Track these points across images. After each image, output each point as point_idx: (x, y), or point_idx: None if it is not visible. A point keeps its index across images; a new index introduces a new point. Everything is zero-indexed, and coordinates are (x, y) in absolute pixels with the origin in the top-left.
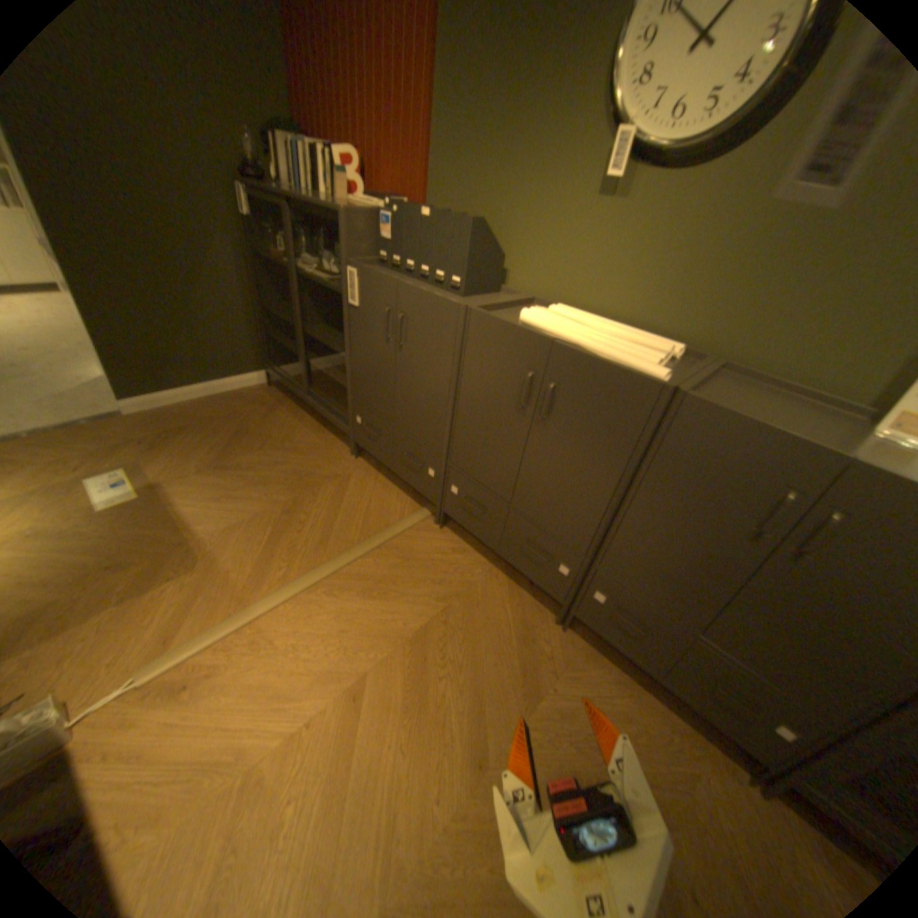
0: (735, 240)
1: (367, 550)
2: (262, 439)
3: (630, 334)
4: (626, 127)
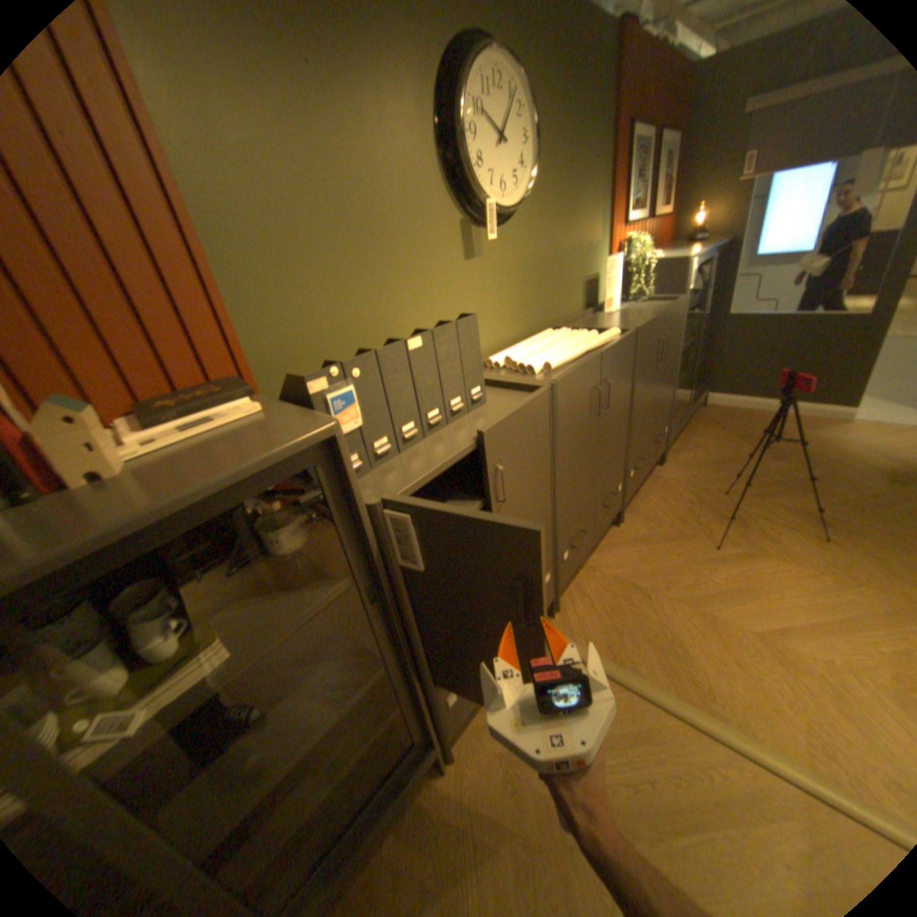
0: (533, 262)
1: (632, 675)
2: None
3: (554, 337)
4: (489, 202)
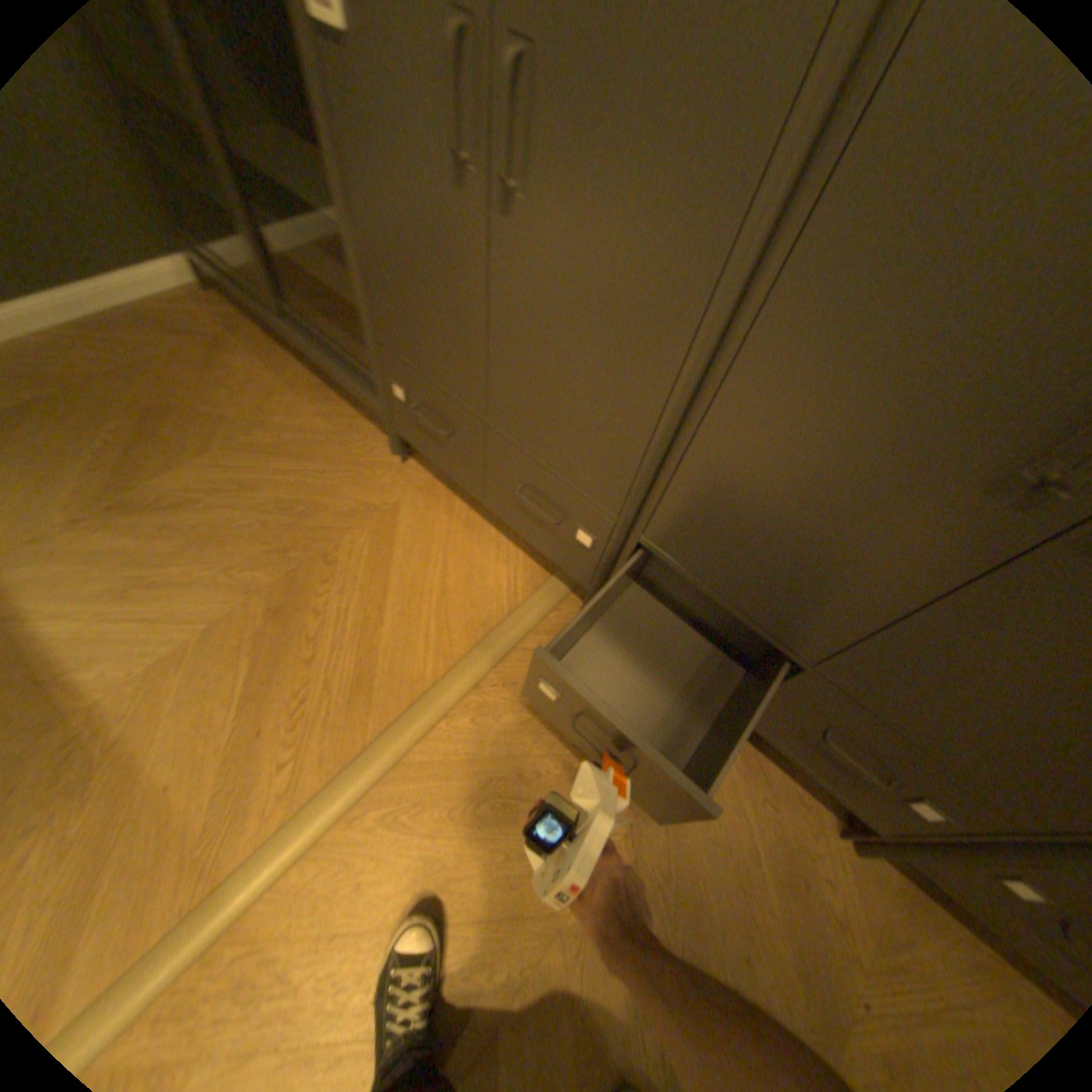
0: None
1: (454, 701)
2: (199, 425)
3: None
4: None
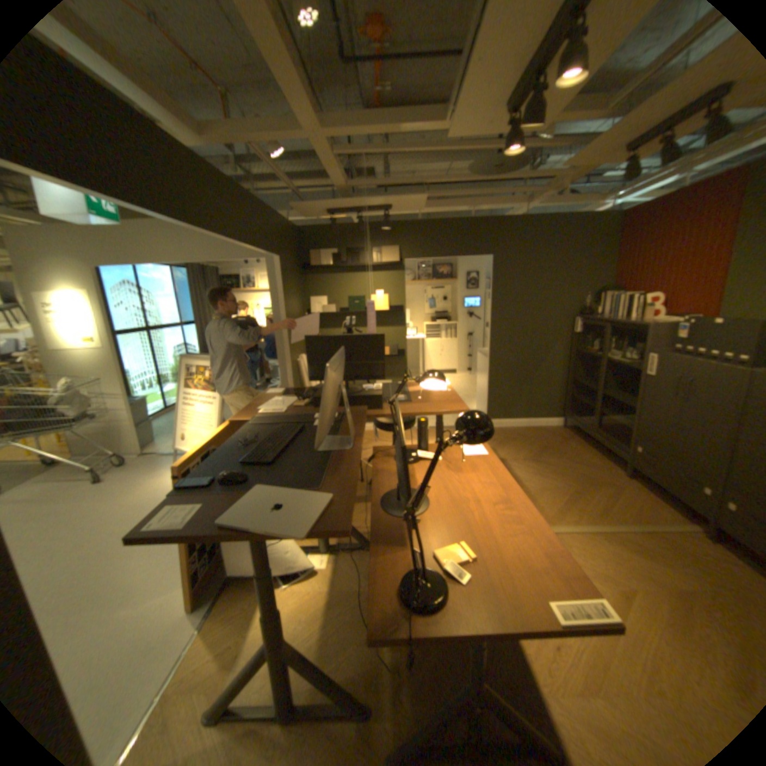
0: None
1: (641, 532)
2: (561, 454)
3: None
4: None
